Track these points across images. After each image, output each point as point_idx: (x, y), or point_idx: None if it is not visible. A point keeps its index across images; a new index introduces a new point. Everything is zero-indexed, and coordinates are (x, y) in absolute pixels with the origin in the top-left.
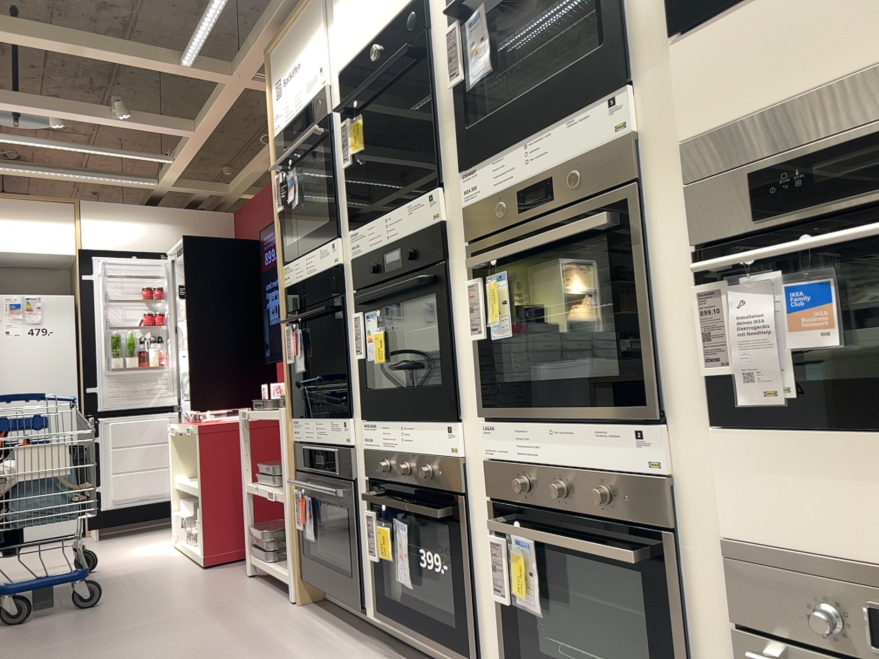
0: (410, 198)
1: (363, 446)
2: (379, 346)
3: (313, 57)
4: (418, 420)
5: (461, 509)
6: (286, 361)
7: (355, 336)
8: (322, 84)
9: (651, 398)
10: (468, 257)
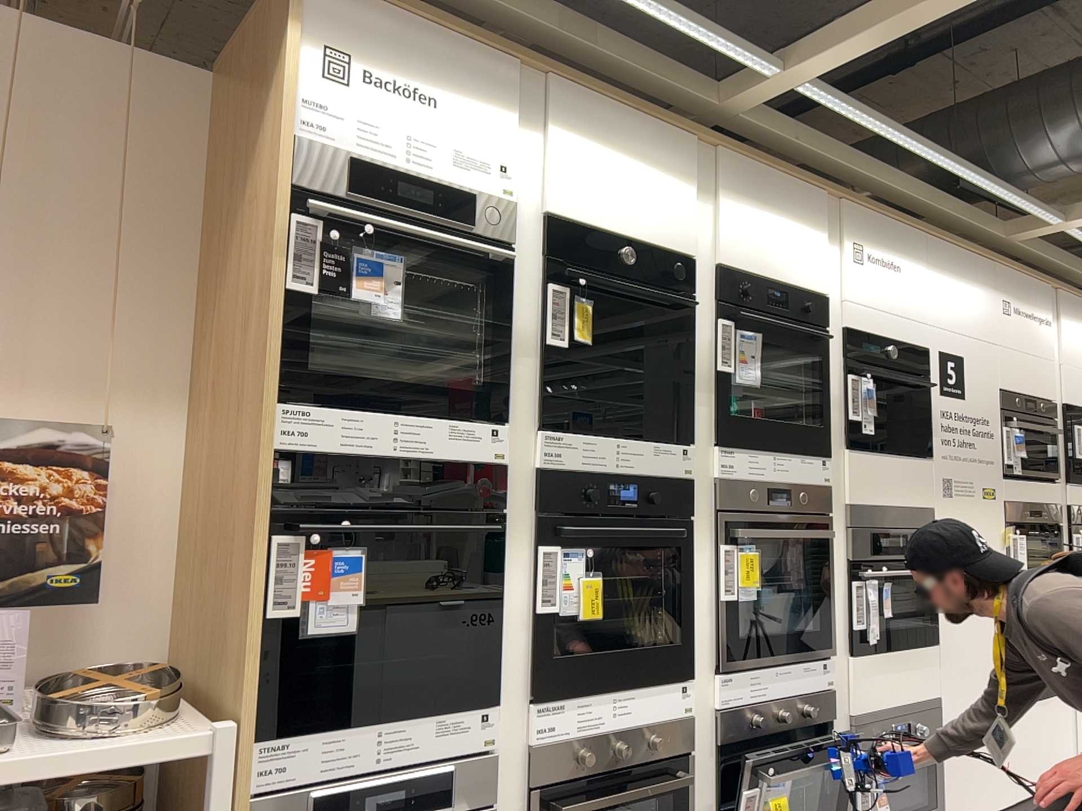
0: (656, 439)
1: (534, 741)
2: (597, 597)
3: (487, 134)
4: (643, 685)
5: (691, 766)
6: (271, 612)
7: (544, 580)
8: (508, 194)
9: (830, 642)
10: (717, 524)
